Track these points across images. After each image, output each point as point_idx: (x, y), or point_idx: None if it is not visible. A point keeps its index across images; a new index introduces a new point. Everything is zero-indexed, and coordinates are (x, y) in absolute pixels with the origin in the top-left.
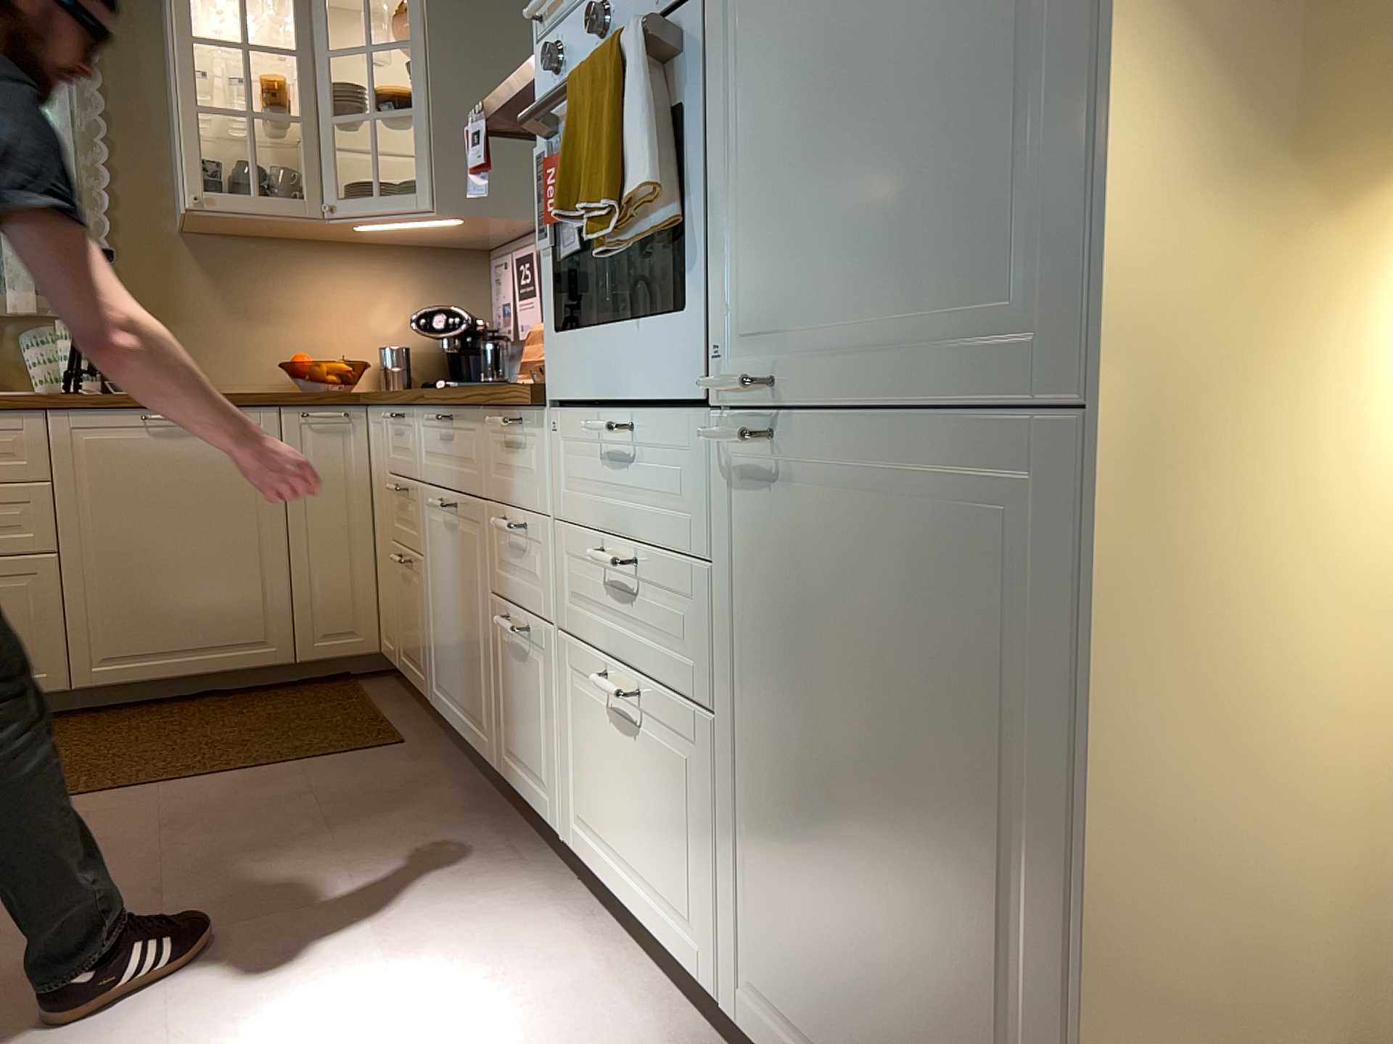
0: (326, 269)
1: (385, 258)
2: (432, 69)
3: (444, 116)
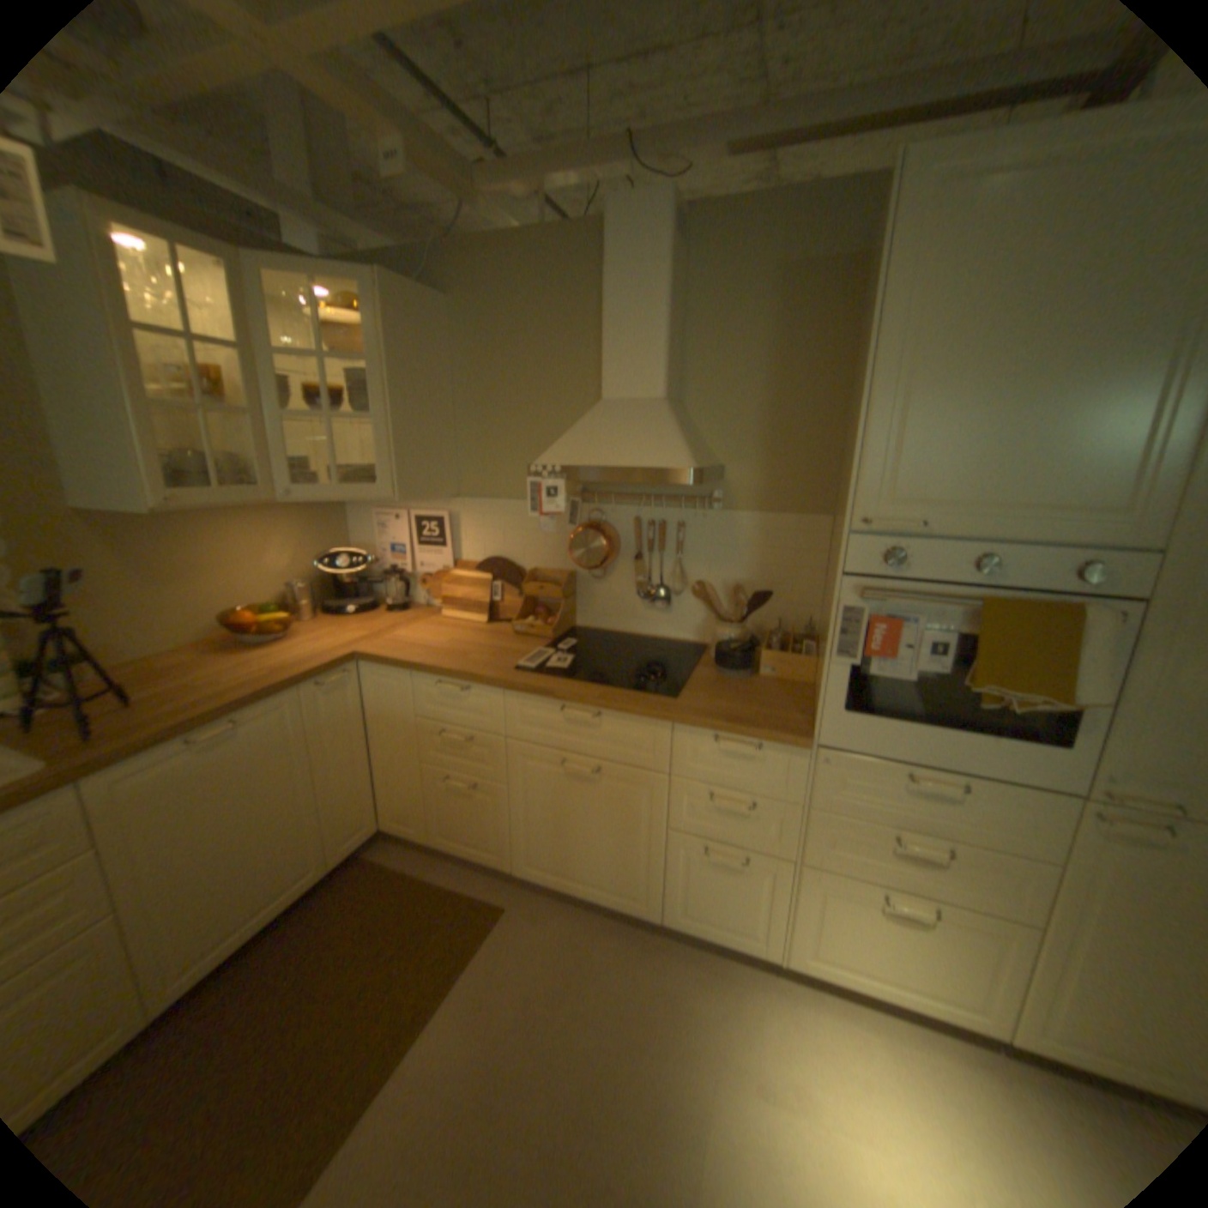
0: (223, 527)
1: (270, 509)
2: (380, 381)
3: (397, 424)
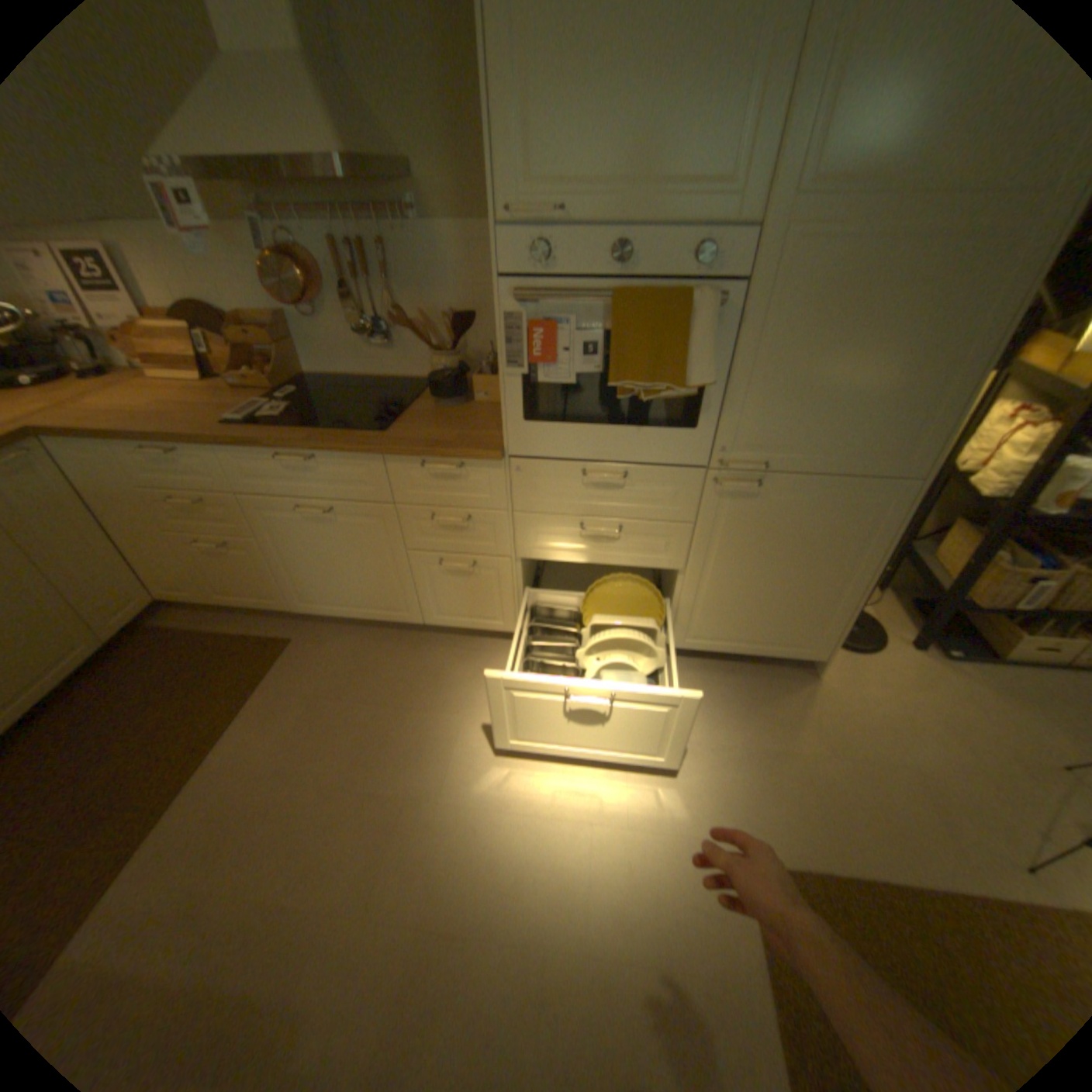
0: None
1: None
2: None
3: None
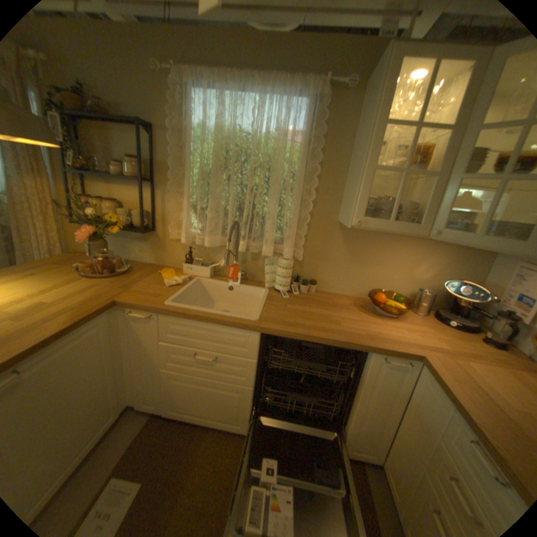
0: (403, 244)
1: (437, 242)
2: None
3: None
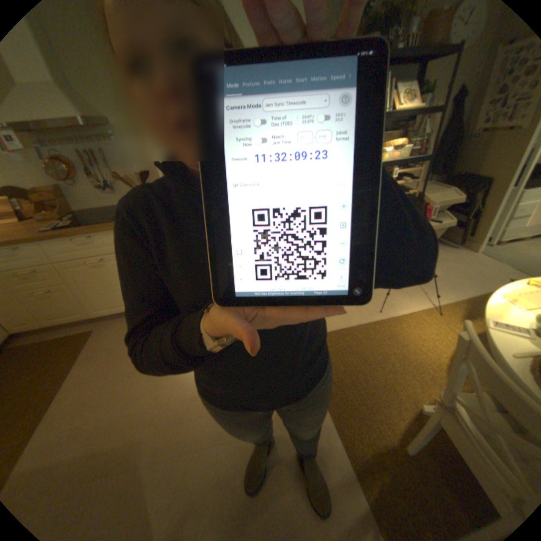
0: None
1: None
2: None
3: None
